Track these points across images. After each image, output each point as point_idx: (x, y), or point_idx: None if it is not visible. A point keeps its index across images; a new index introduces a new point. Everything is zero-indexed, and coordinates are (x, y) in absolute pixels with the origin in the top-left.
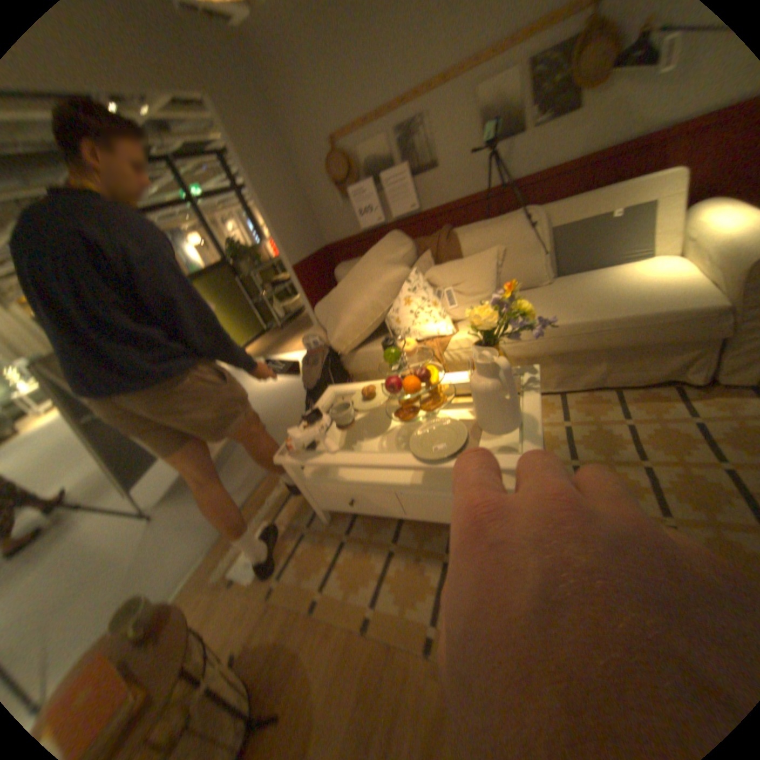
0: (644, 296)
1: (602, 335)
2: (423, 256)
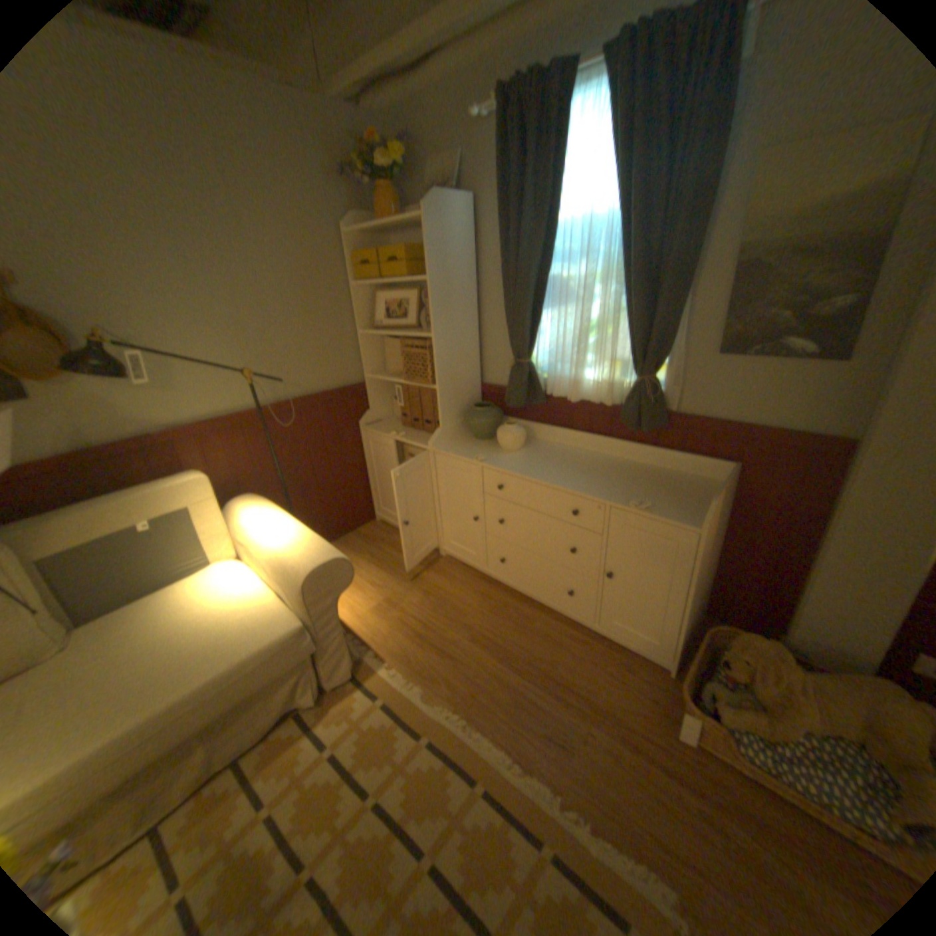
0: (216, 638)
1: (180, 723)
2: None
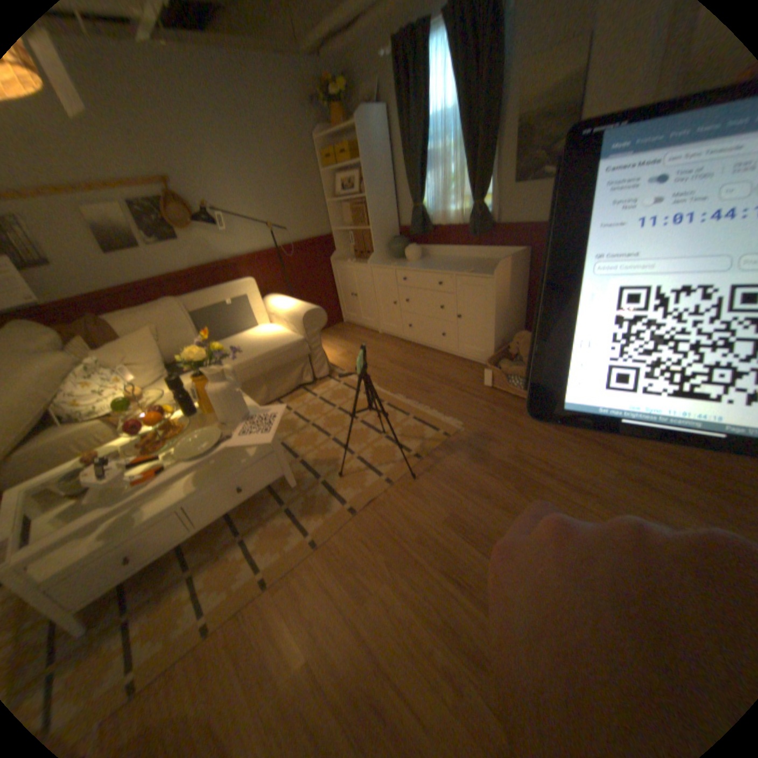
0: (267, 340)
1: (257, 364)
2: (72, 340)
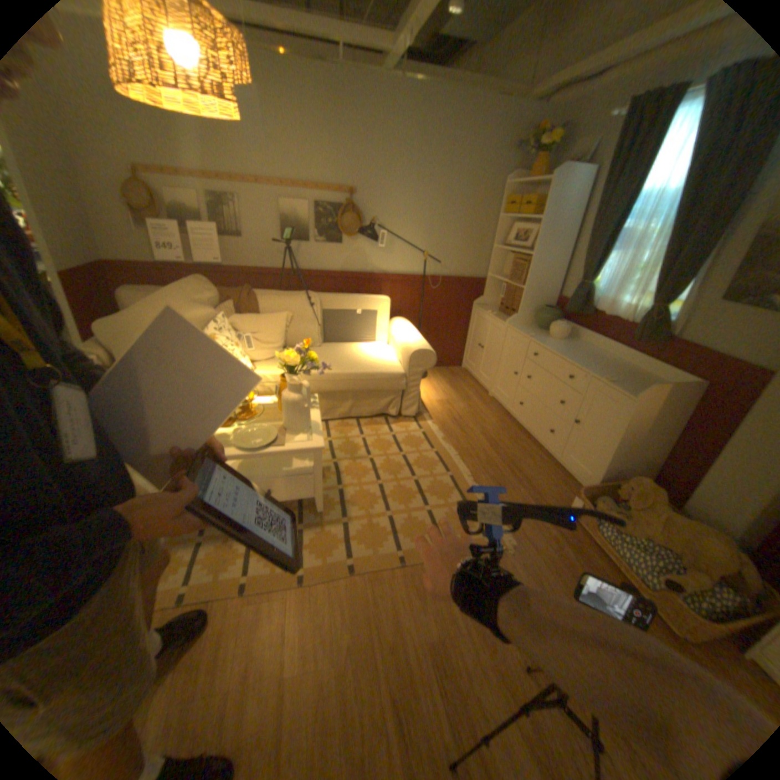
0: (371, 363)
1: (350, 382)
2: (226, 304)
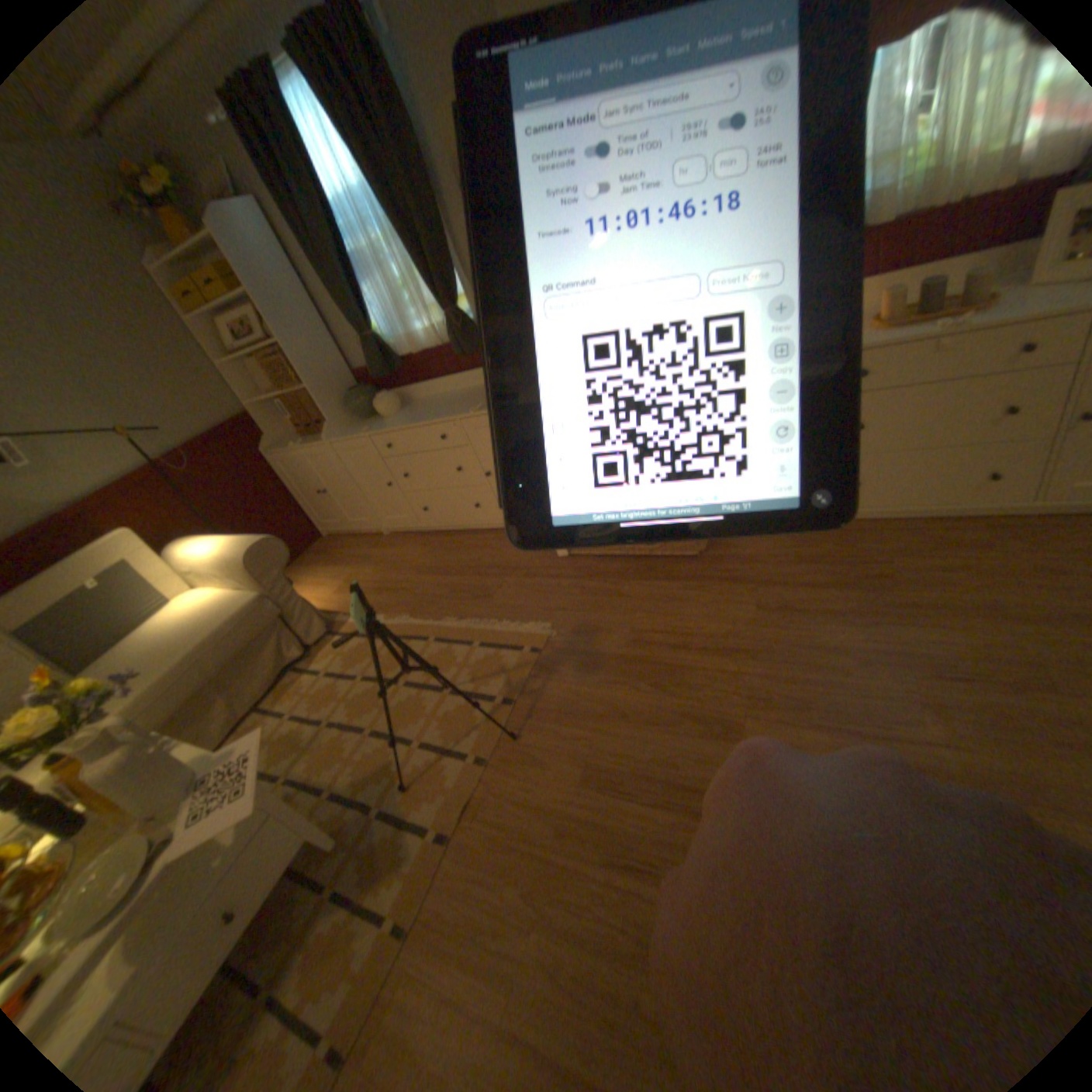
0: (193, 622)
1: (189, 671)
2: None
